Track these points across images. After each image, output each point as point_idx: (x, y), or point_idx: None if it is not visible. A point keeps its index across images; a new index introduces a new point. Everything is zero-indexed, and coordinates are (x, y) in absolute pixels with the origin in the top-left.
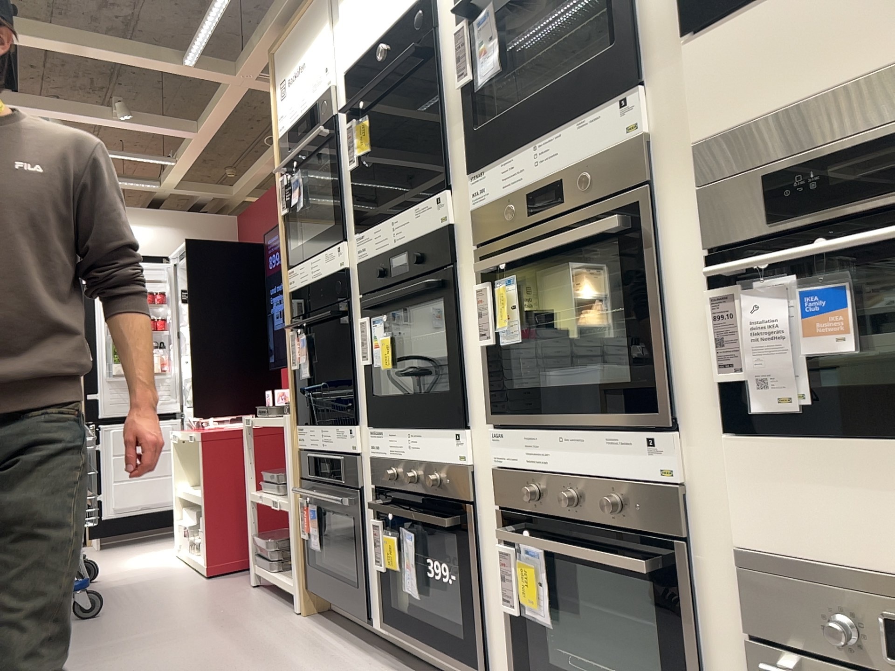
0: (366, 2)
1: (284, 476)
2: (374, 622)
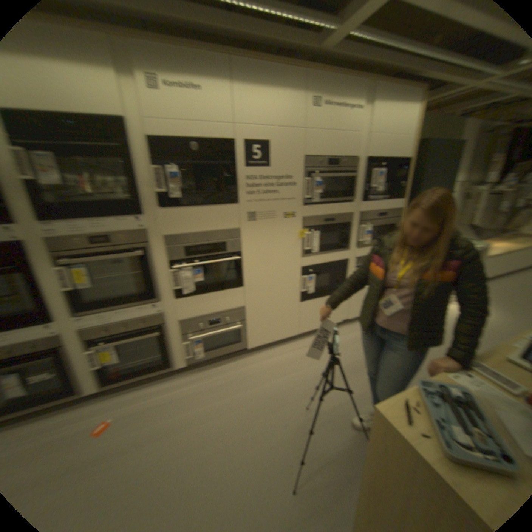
0: None
1: None
2: None
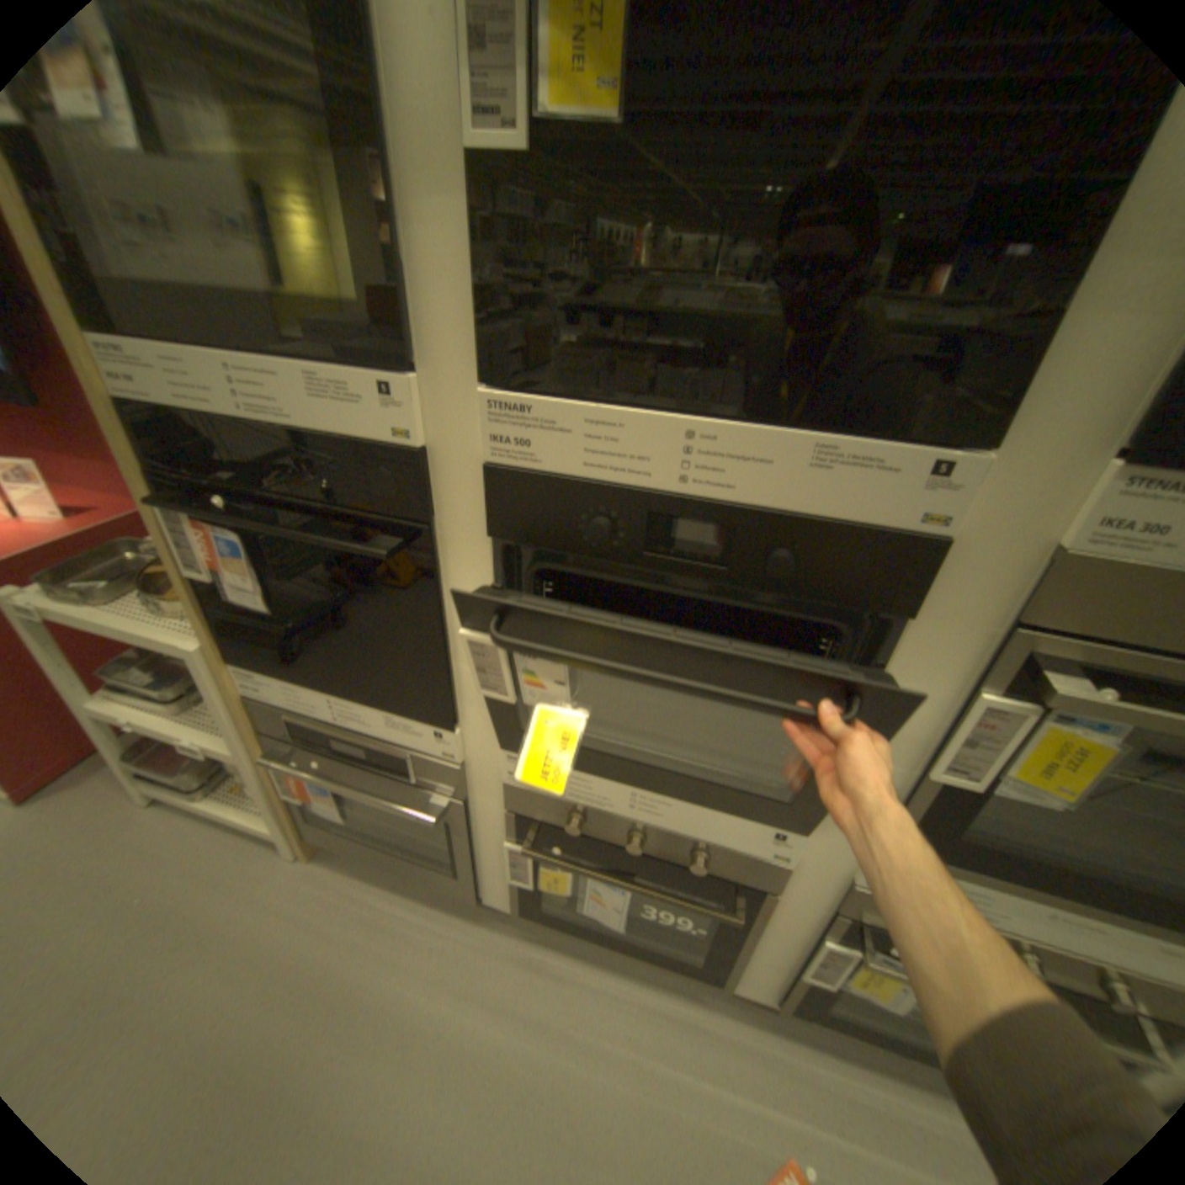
0: None
1: (174, 688)
2: (487, 902)
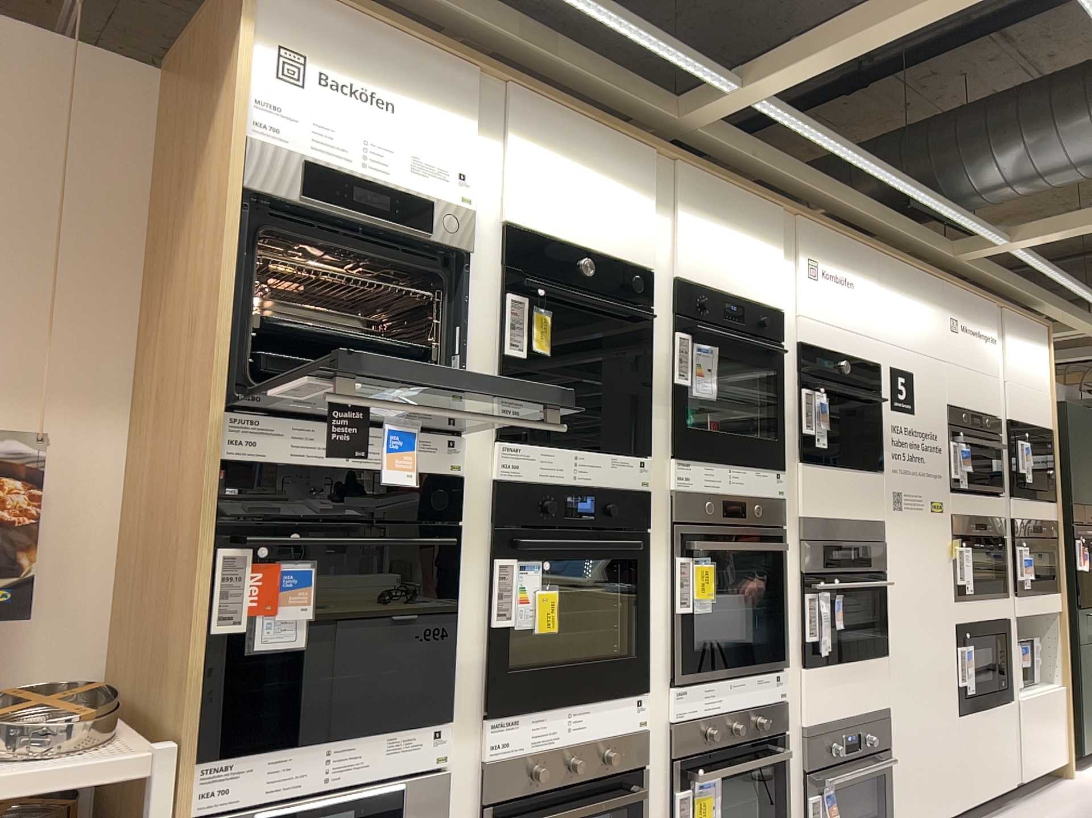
0: (568, 194)
1: None
2: None
